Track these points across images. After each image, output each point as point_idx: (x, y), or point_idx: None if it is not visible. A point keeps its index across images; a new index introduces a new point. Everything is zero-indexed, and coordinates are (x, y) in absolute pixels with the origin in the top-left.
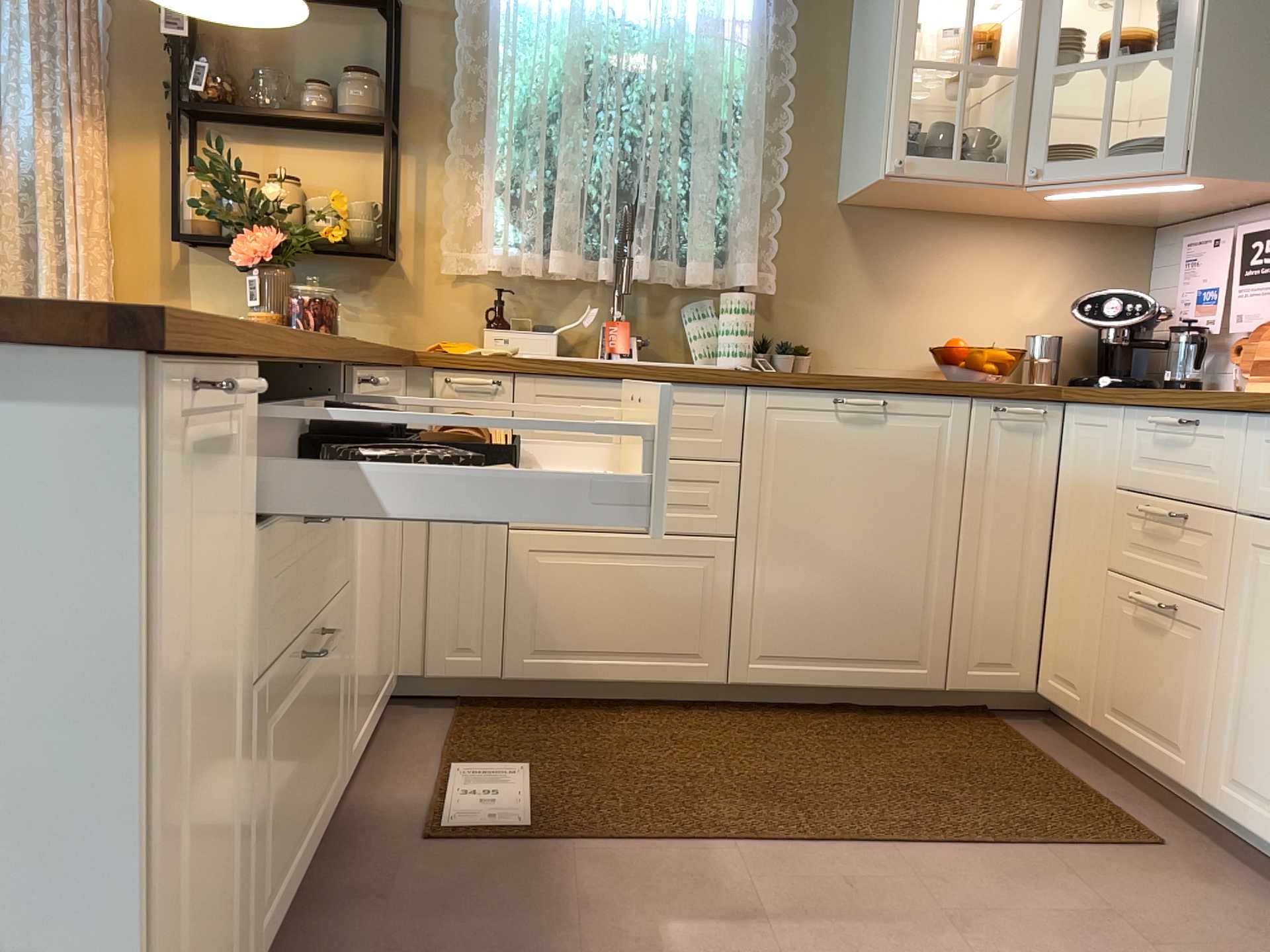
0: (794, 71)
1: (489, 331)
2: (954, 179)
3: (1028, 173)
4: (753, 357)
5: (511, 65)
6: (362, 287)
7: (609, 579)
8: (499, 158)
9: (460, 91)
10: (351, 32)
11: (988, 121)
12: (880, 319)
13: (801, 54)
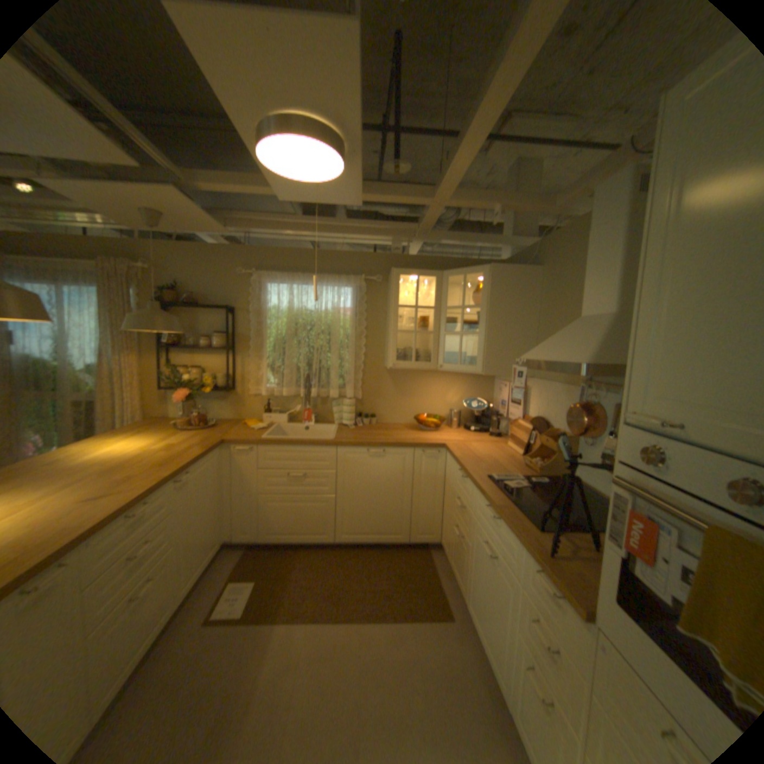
0: (368, 323)
1: (265, 414)
2: (413, 368)
3: (438, 366)
4: (354, 421)
5: (268, 328)
6: (224, 398)
7: (293, 509)
8: (266, 358)
9: (254, 335)
10: (217, 316)
11: (431, 341)
12: (400, 404)
13: (370, 317)
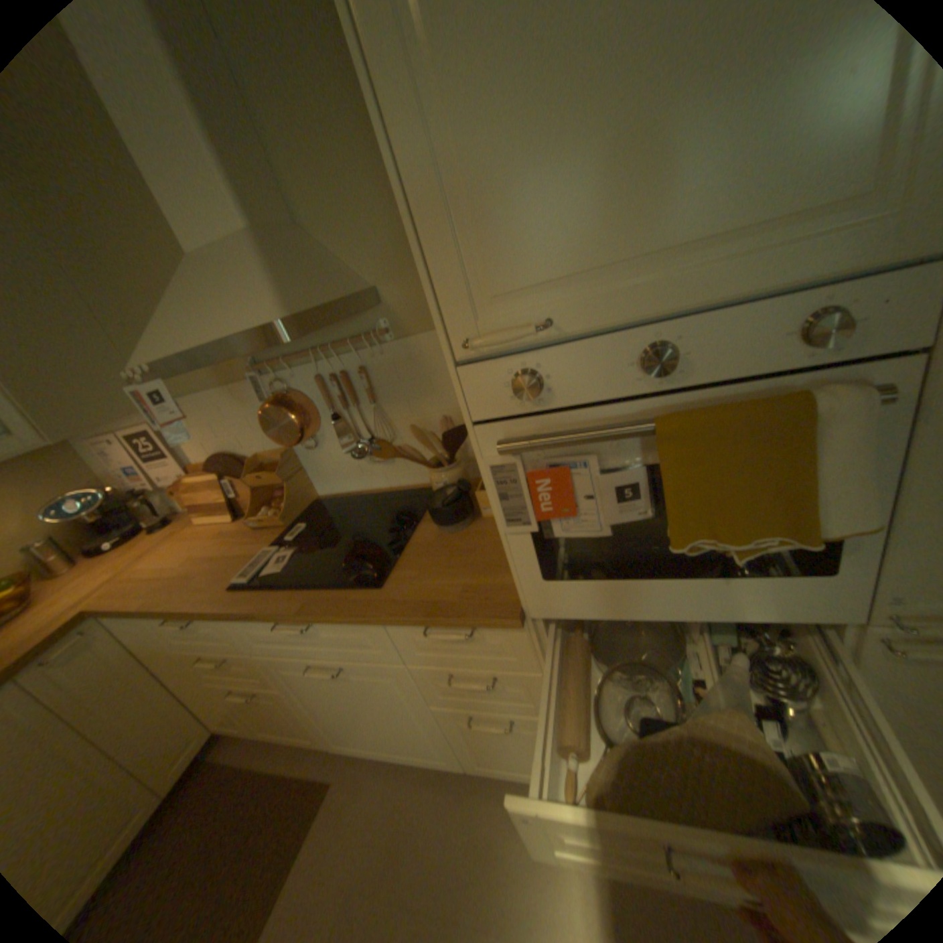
0: None
1: None
2: None
3: None
4: None
5: None
6: None
7: None
8: None
9: None
10: None
11: None
12: None
13: None
